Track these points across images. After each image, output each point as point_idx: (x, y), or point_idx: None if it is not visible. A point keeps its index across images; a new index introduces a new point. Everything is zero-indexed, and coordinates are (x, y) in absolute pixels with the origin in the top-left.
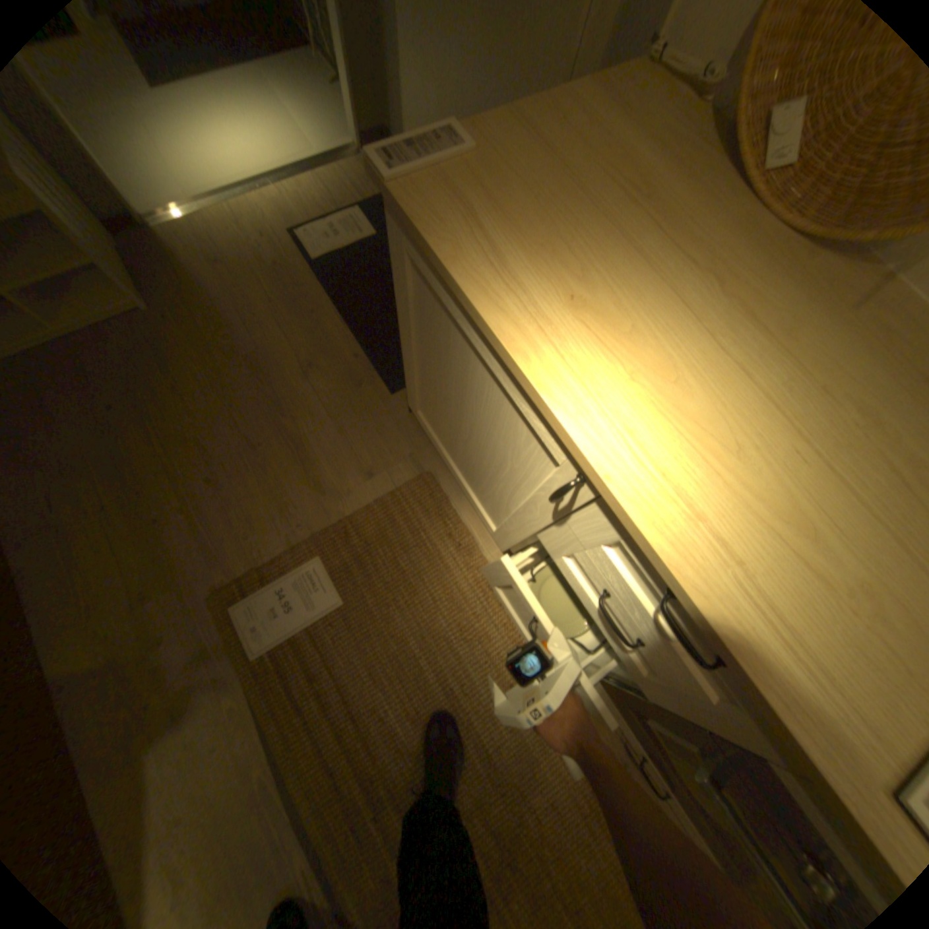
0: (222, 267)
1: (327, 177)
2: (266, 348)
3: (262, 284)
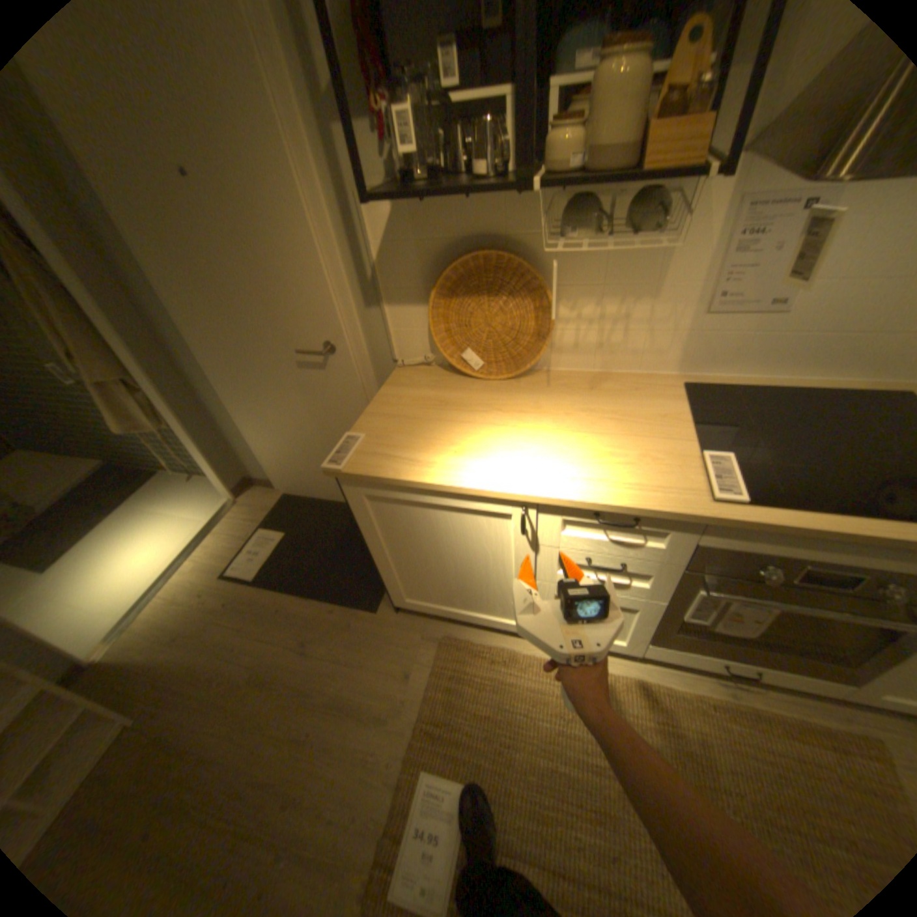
0: (182, 638)
1: (224, 528)
2: (259, 662)
3: (223, 623)
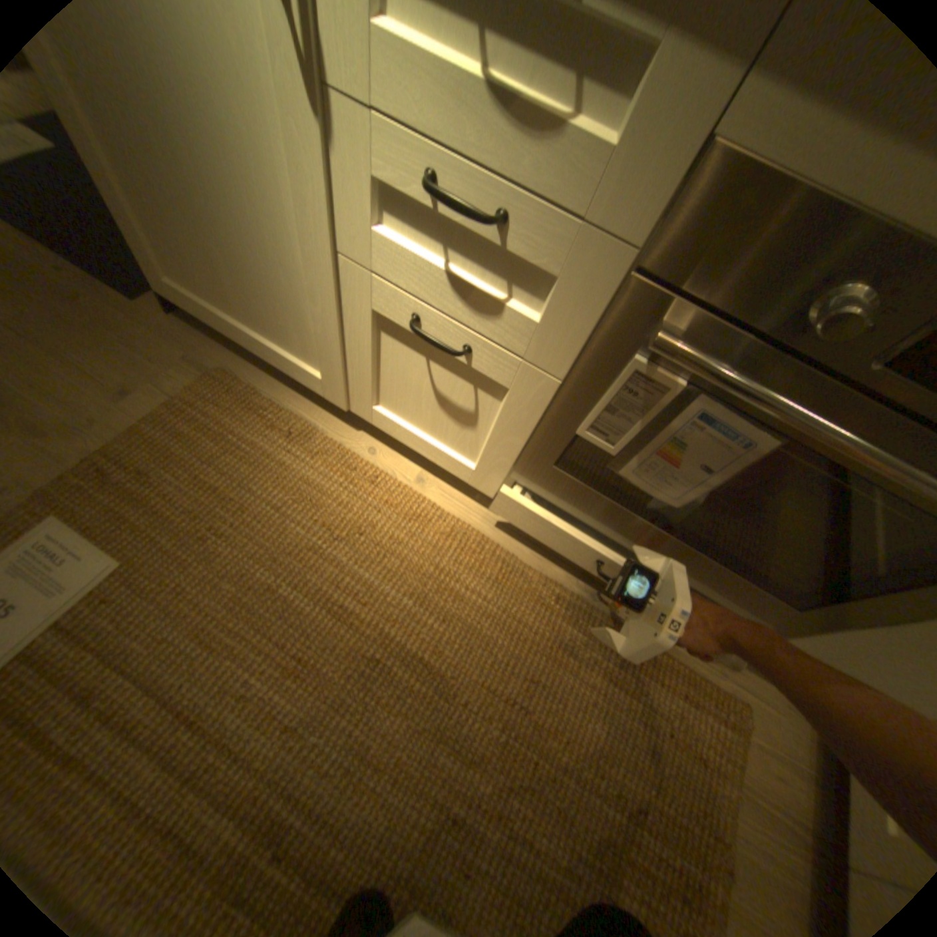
0: None
1: None
2: None
3: None
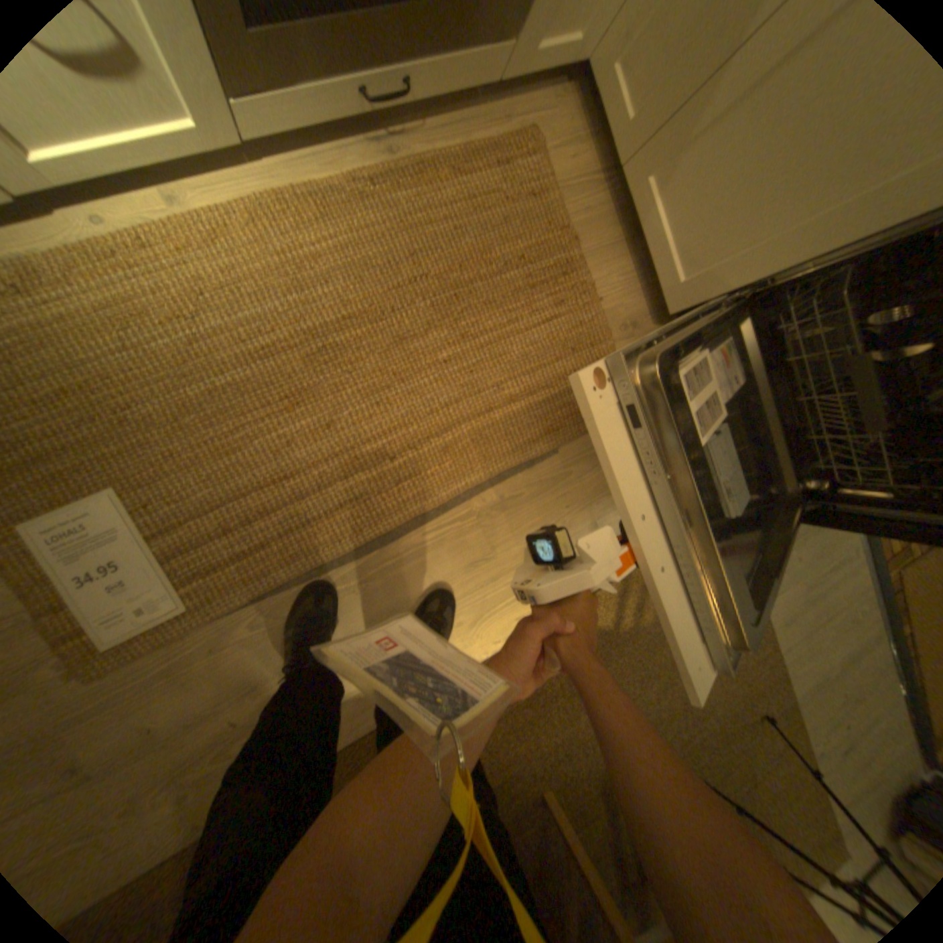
0: None
1: None
2: None
3: None
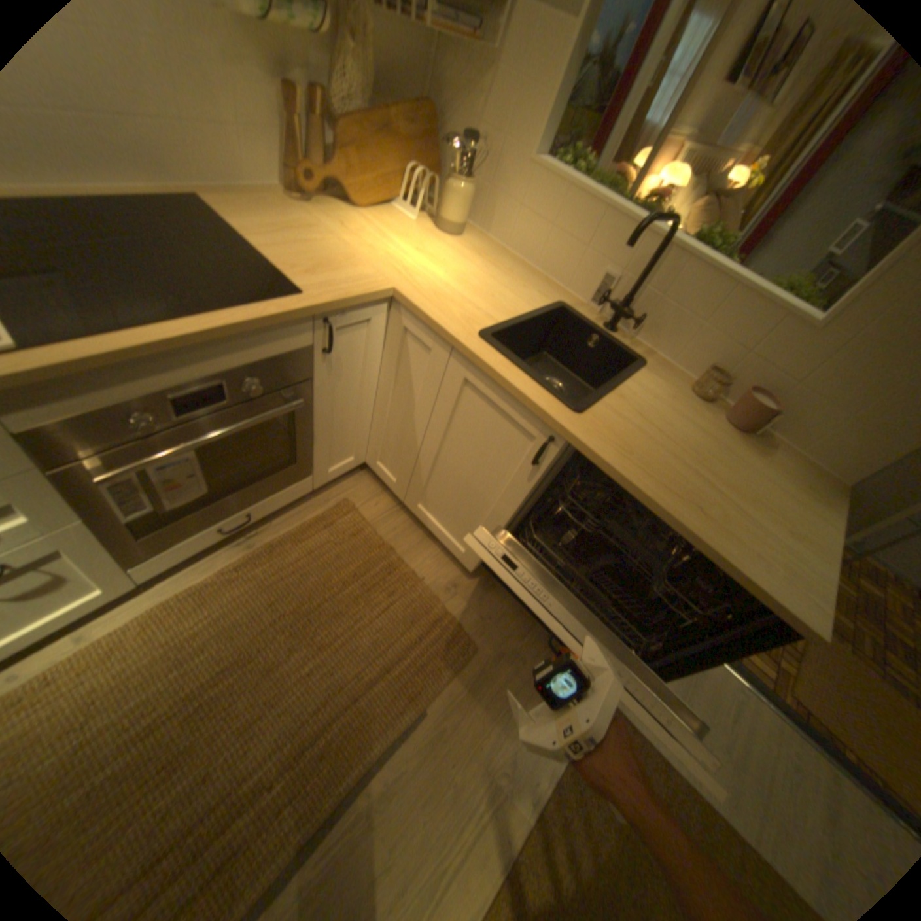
0: None
1: None
2: None
3: None
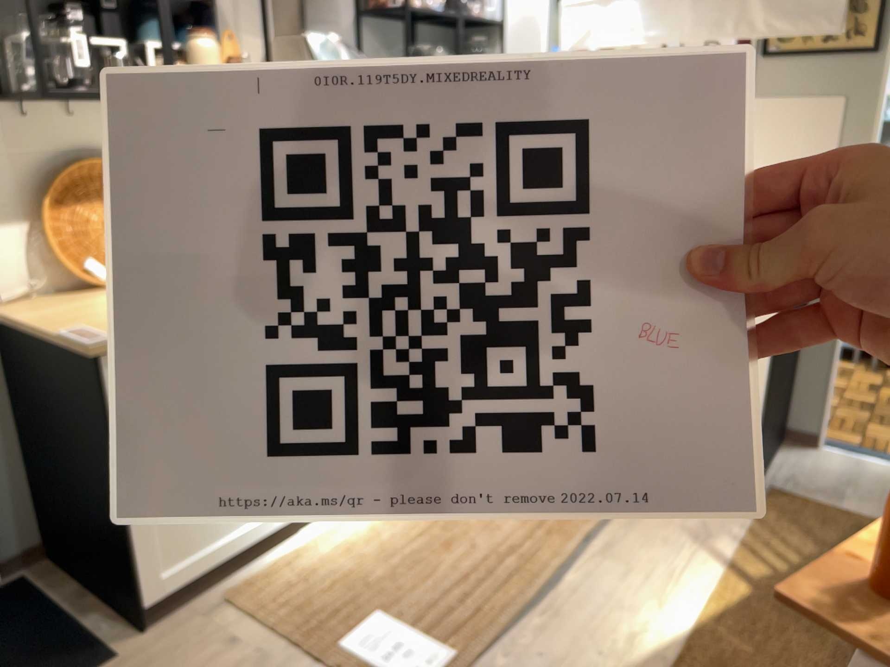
0: None
1: None
2: None
3: None
